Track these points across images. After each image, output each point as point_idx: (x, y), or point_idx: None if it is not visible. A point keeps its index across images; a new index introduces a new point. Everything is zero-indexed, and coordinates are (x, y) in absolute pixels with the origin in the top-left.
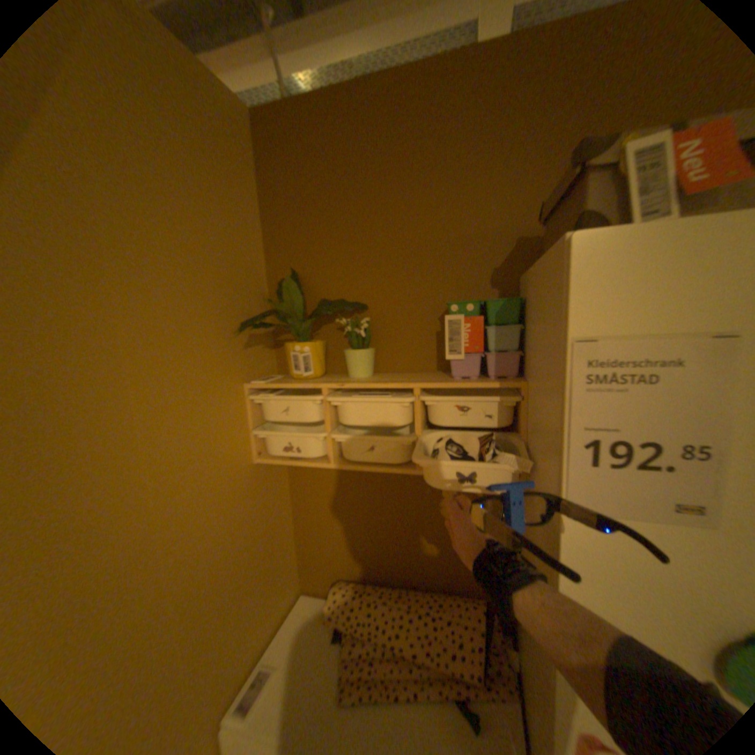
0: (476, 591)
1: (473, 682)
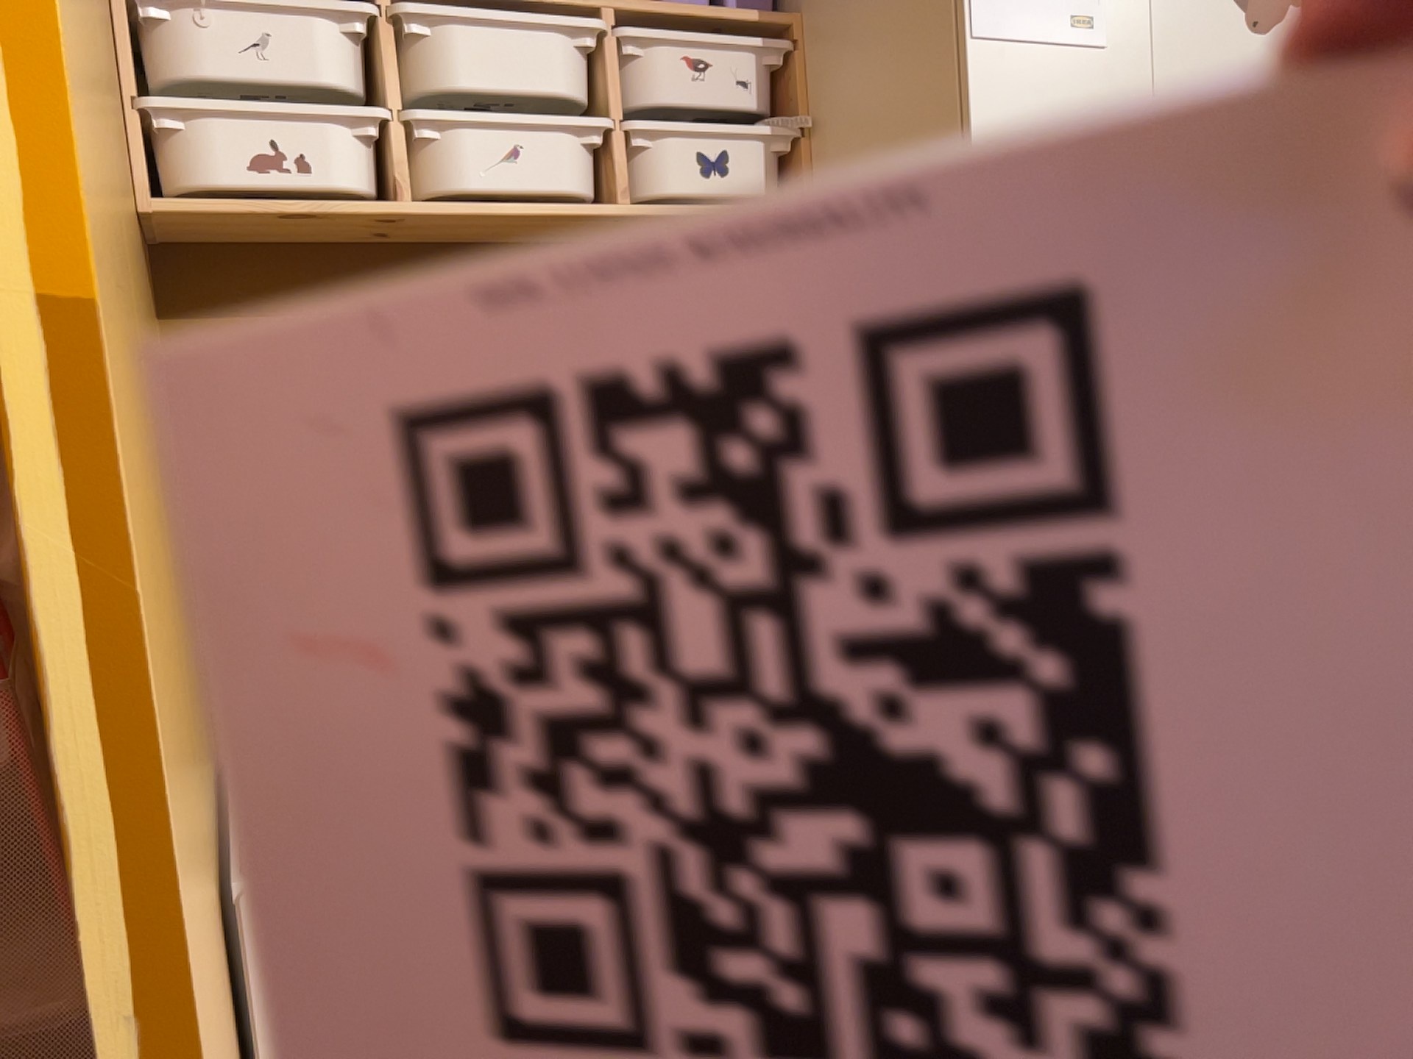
0: None
1: None
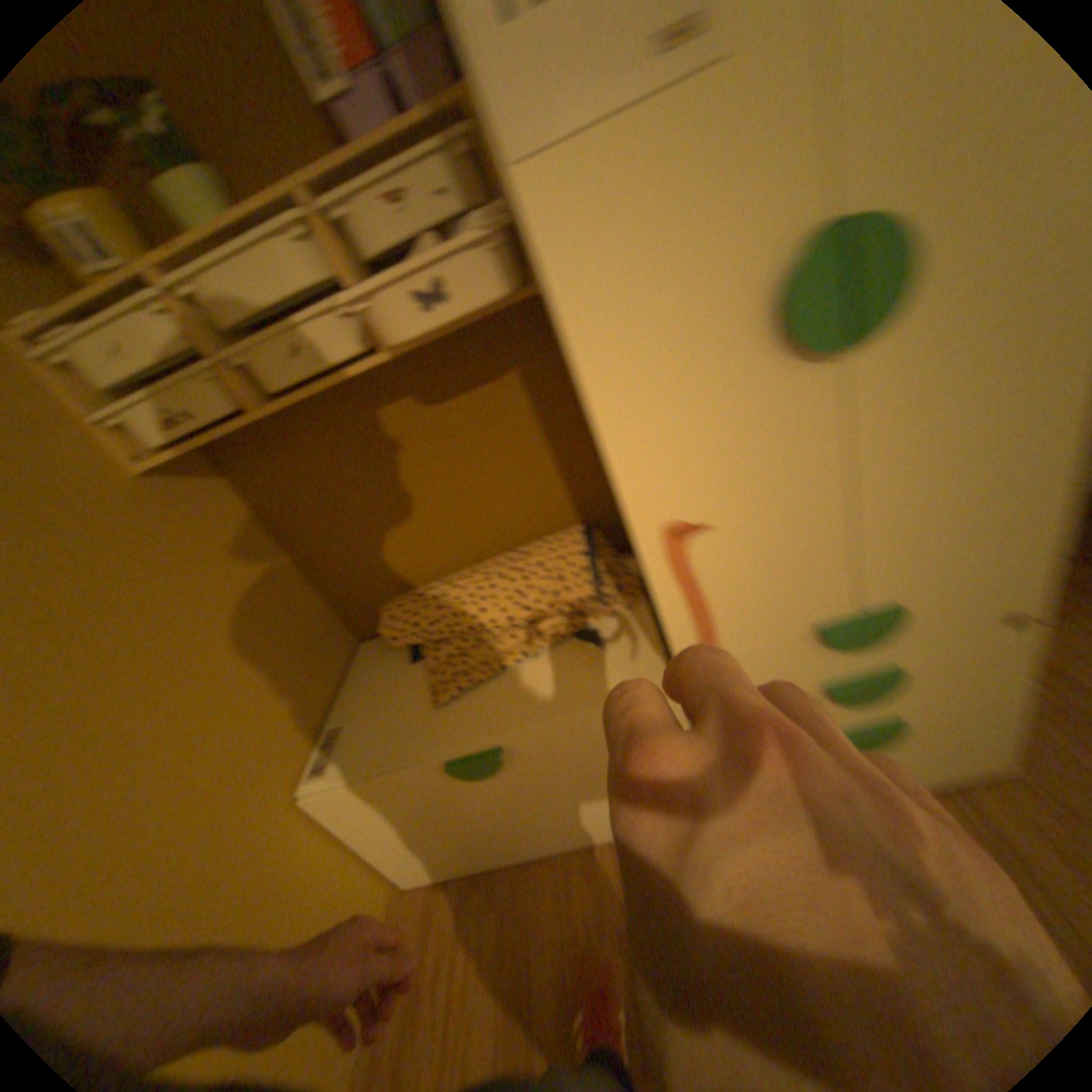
0: (569, 521)
1: (587, 606)
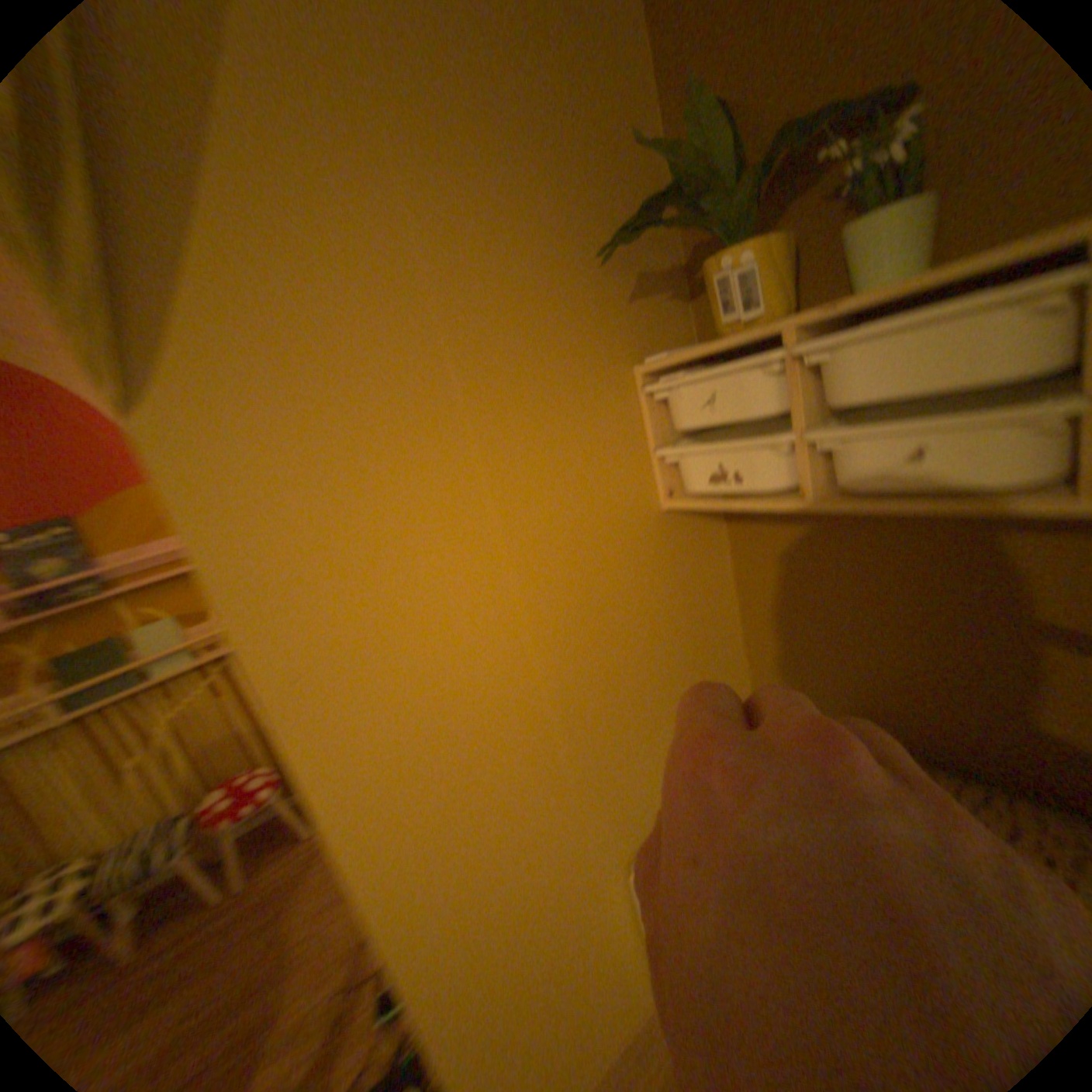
0: None
1: None
